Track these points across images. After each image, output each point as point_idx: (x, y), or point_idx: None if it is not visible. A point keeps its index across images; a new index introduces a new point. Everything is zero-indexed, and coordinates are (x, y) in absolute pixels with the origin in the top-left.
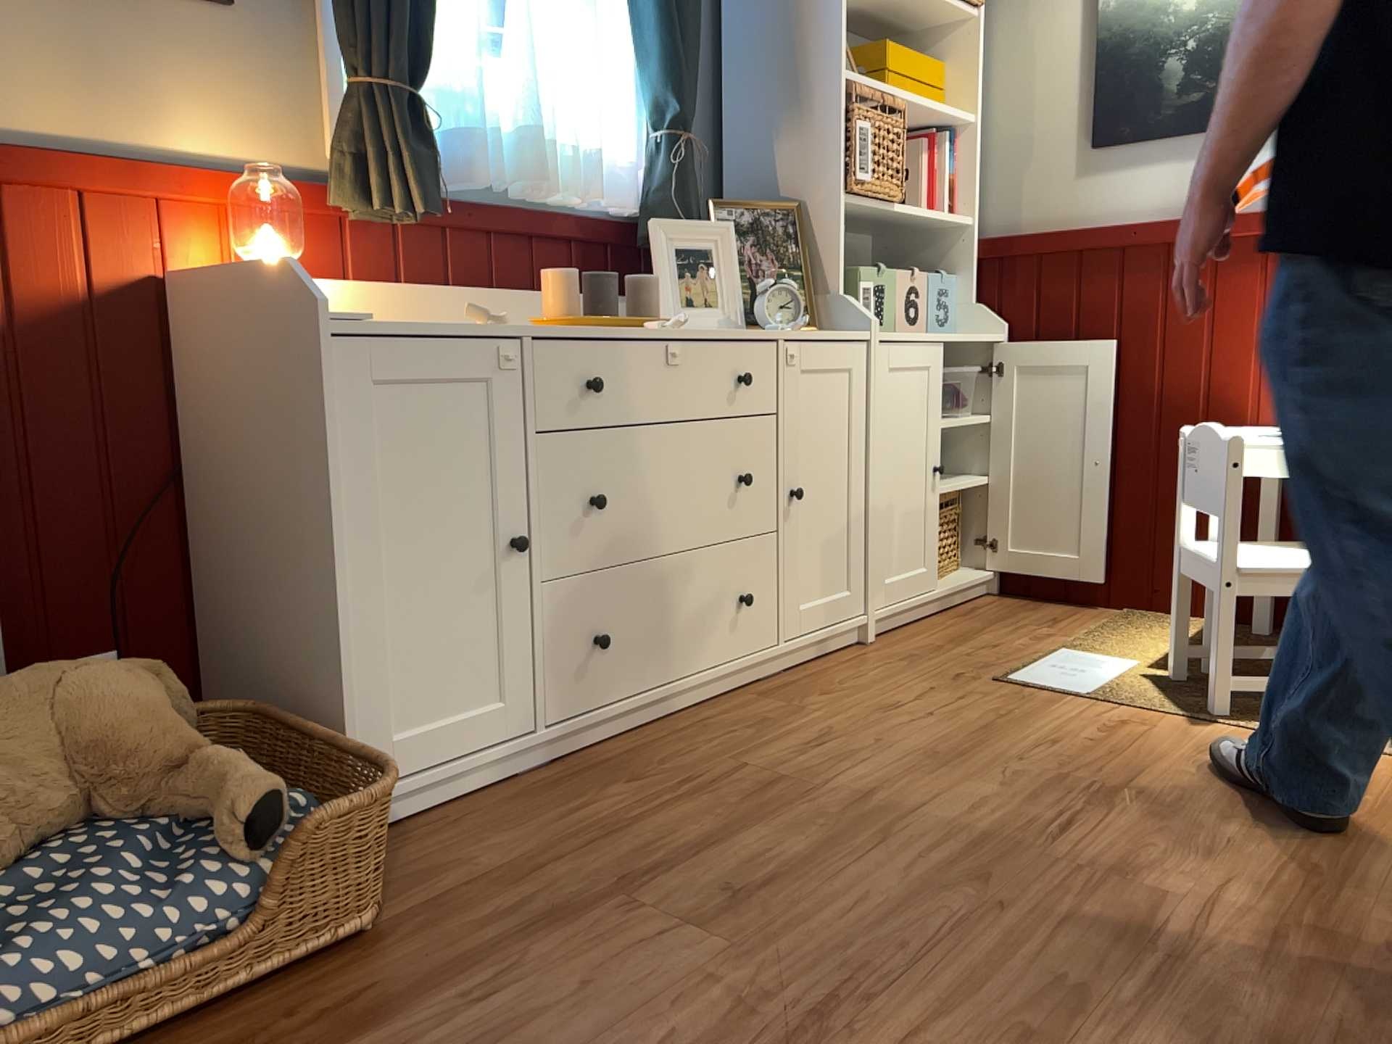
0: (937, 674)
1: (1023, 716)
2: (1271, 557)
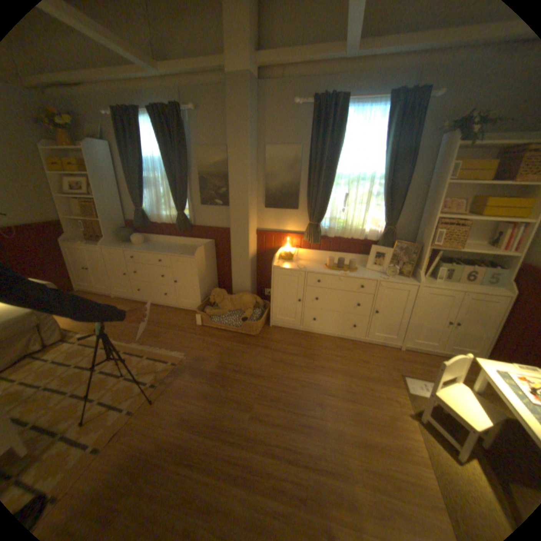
0: (394, 366)
1: (382, 384)
2: (462, 403)
